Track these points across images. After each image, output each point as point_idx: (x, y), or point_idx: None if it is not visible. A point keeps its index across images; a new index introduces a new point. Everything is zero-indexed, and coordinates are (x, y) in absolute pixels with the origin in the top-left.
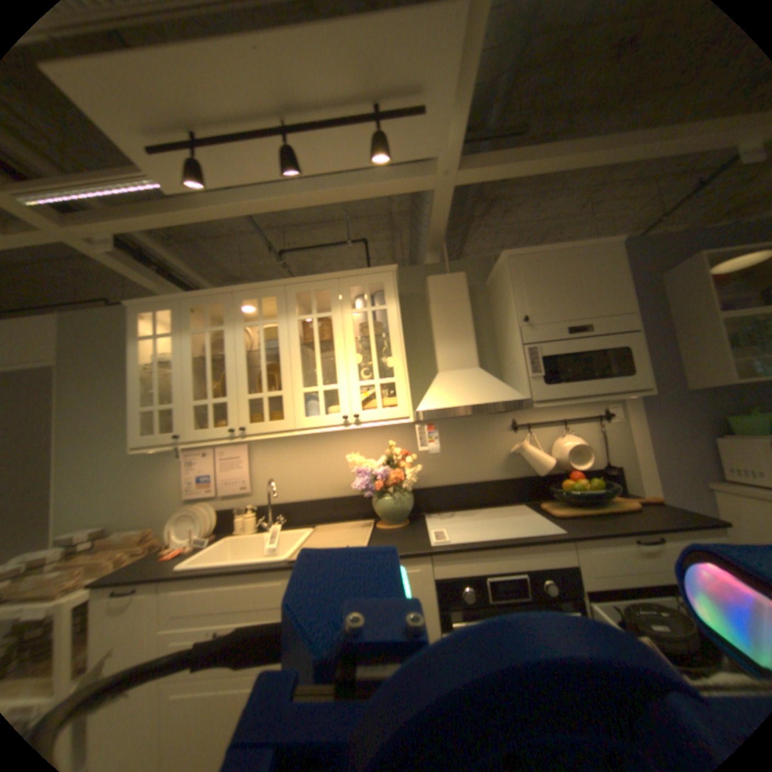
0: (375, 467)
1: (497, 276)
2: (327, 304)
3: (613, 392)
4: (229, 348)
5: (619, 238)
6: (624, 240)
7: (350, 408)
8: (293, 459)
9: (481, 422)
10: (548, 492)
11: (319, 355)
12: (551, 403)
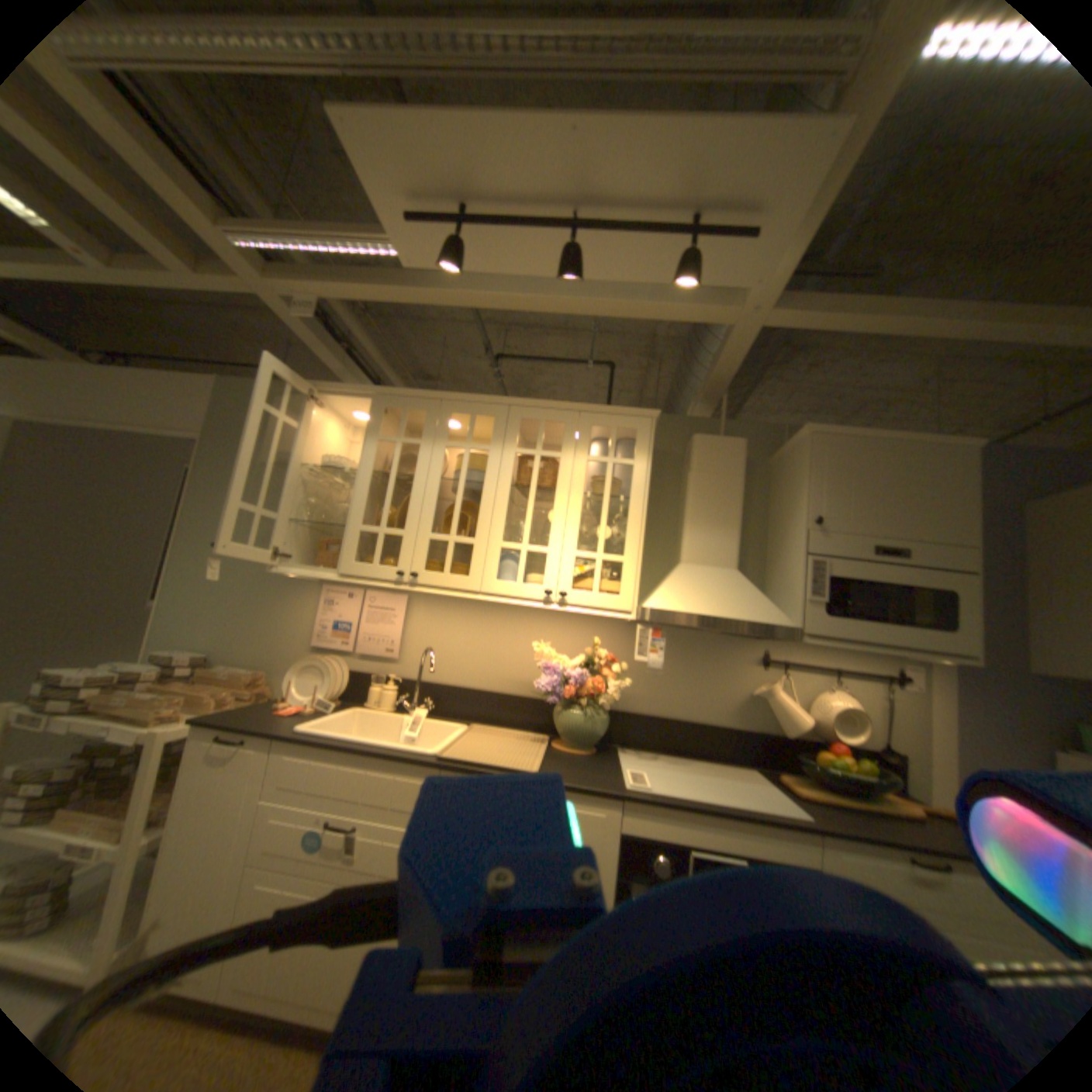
0: (566, 669)
1: (790, 454)
2: (552, 441)
3: (920, 650)
4: (420, 470)
5: (975, 442)
6: (982, 446)
7: (556, 583)
8: (460, 631)
9: (721, 645)
10: (793, 764)
11: (531, 505)
12: (829, 643)
